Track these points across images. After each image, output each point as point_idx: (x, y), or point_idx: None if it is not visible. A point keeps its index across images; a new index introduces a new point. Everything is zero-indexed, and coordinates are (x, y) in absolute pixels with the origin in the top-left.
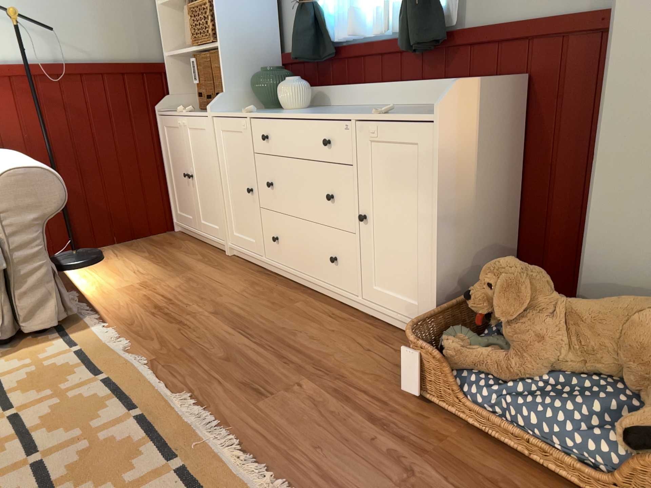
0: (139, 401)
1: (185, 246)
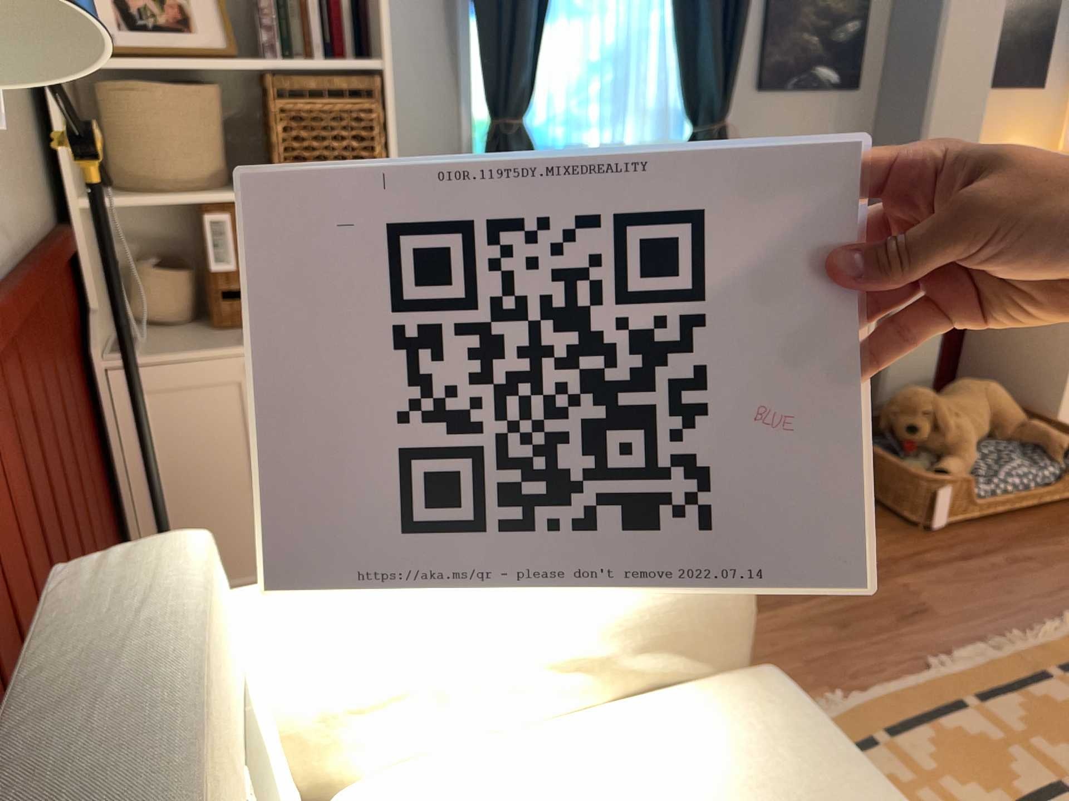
0: (944, 700)
1: None
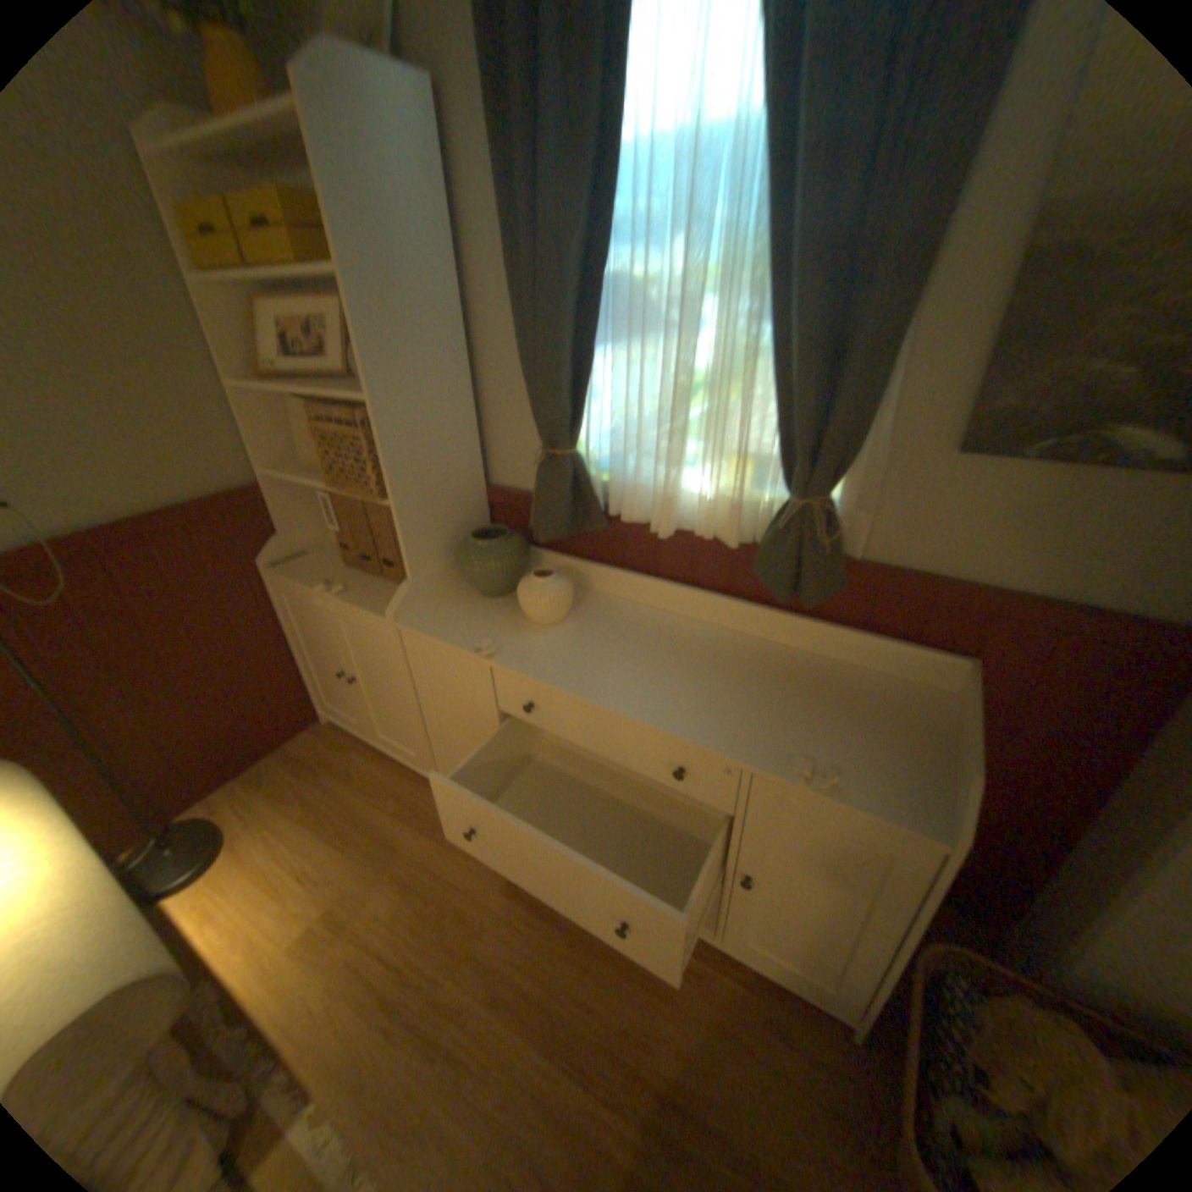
0: None
1: (356, 770)
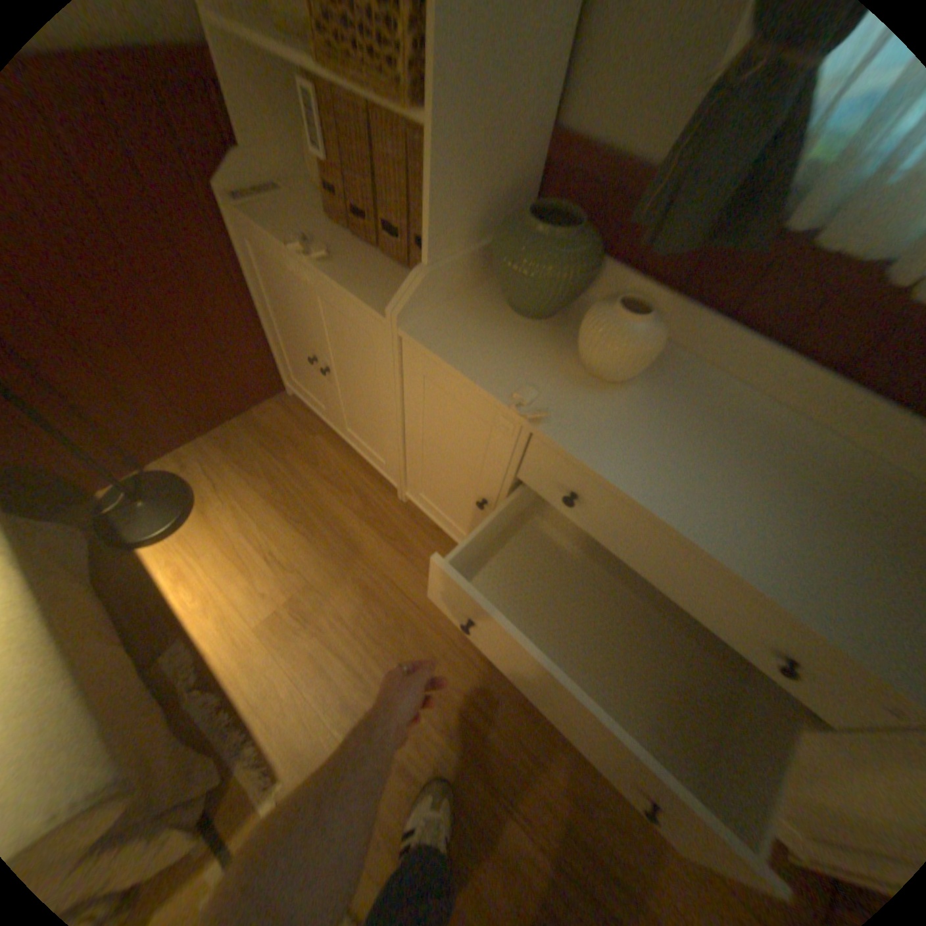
0: None
1: (322, 456)
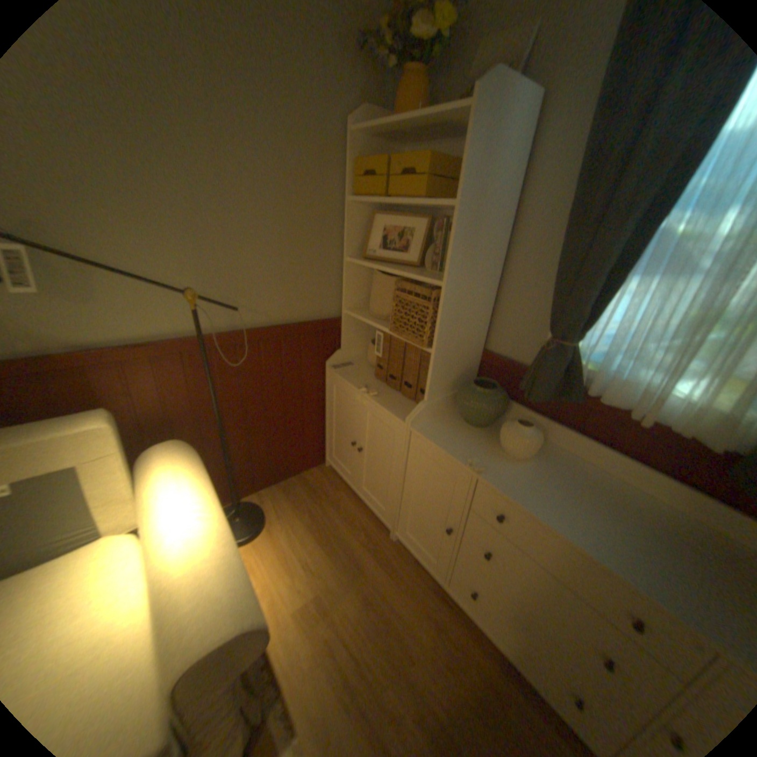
0: None
1: (344, 504)
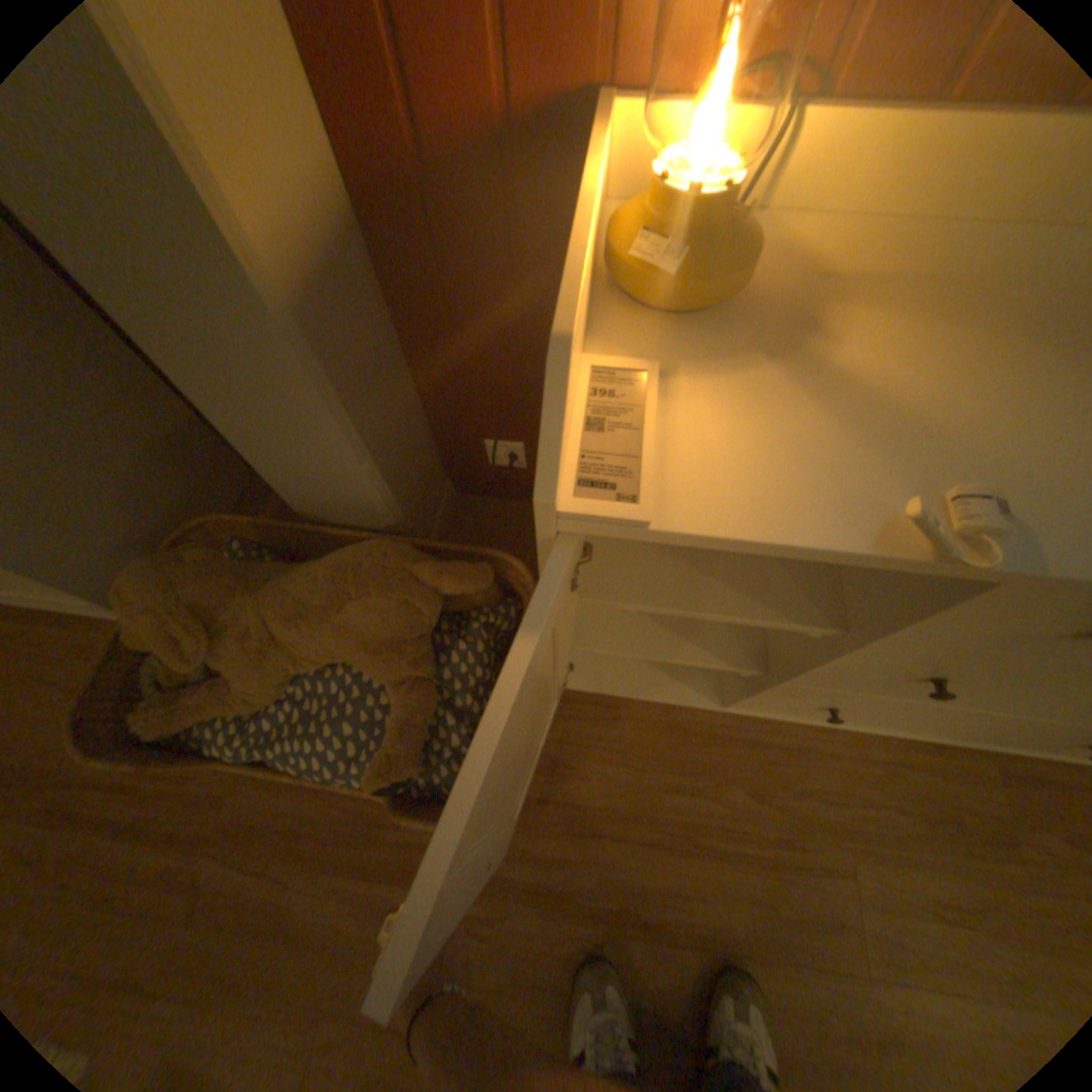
0: None
1: None
